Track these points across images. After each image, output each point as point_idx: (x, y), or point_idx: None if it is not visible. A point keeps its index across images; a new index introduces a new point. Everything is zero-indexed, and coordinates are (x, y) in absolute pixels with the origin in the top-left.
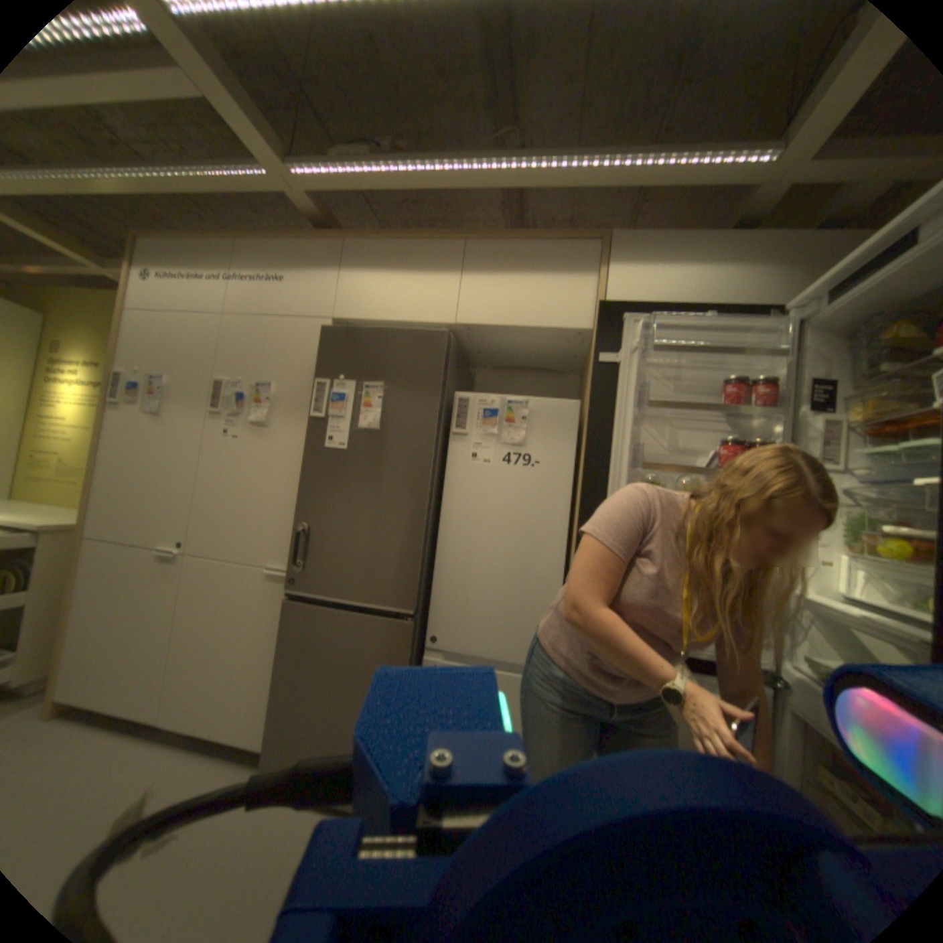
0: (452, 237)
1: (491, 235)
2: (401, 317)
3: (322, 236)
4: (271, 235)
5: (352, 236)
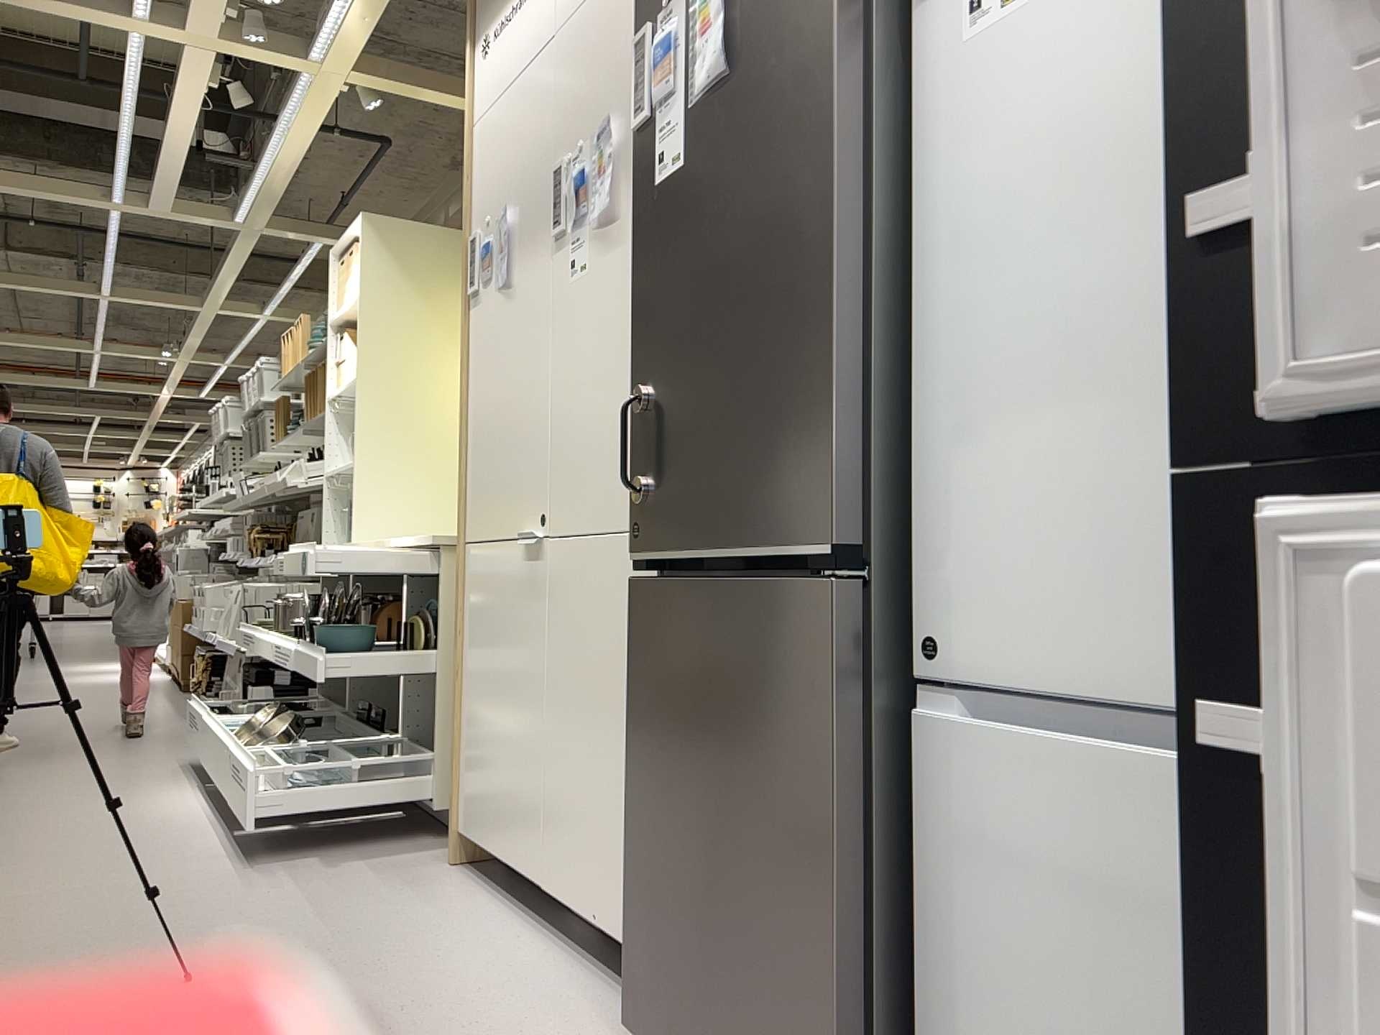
0: None
1: None
2: None
3: None
4: None
5: None
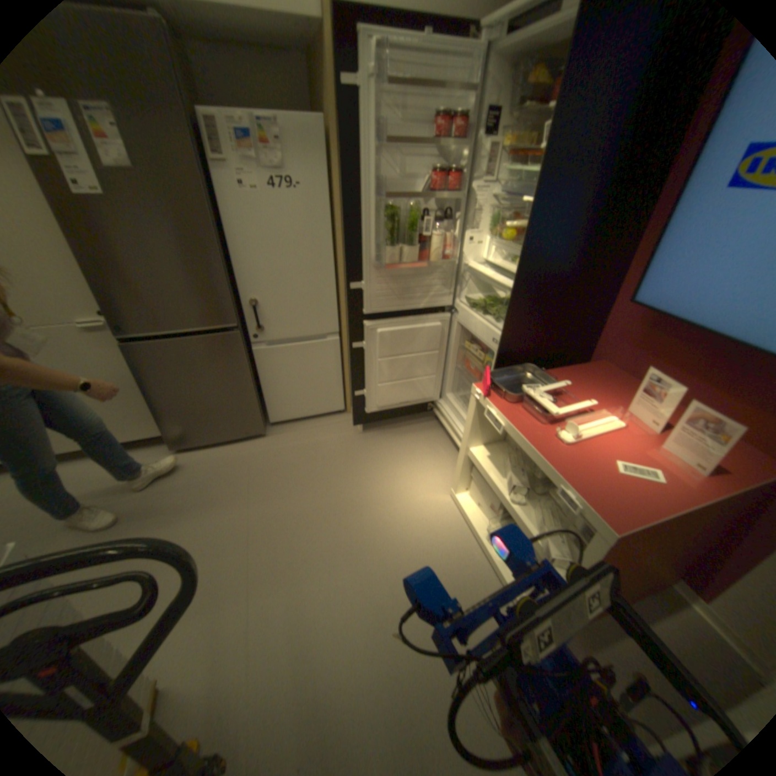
0: None
1: None
2: None
3: None
4: None
5: None
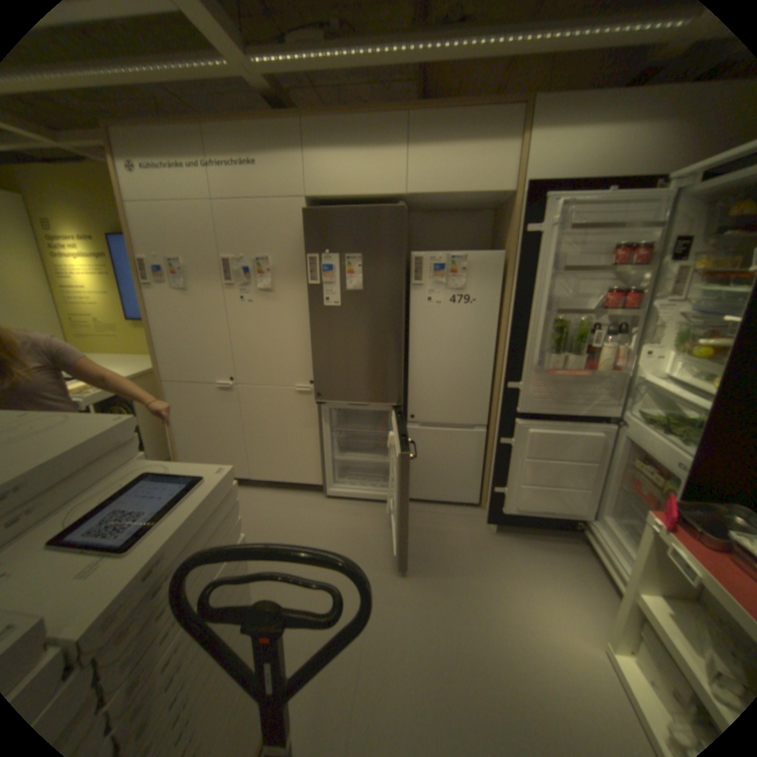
0: (398, 110)
1: (432, 106)
2: (363, 192)
3: (281, 116)
4: (236, 118)
5: (309, 115)
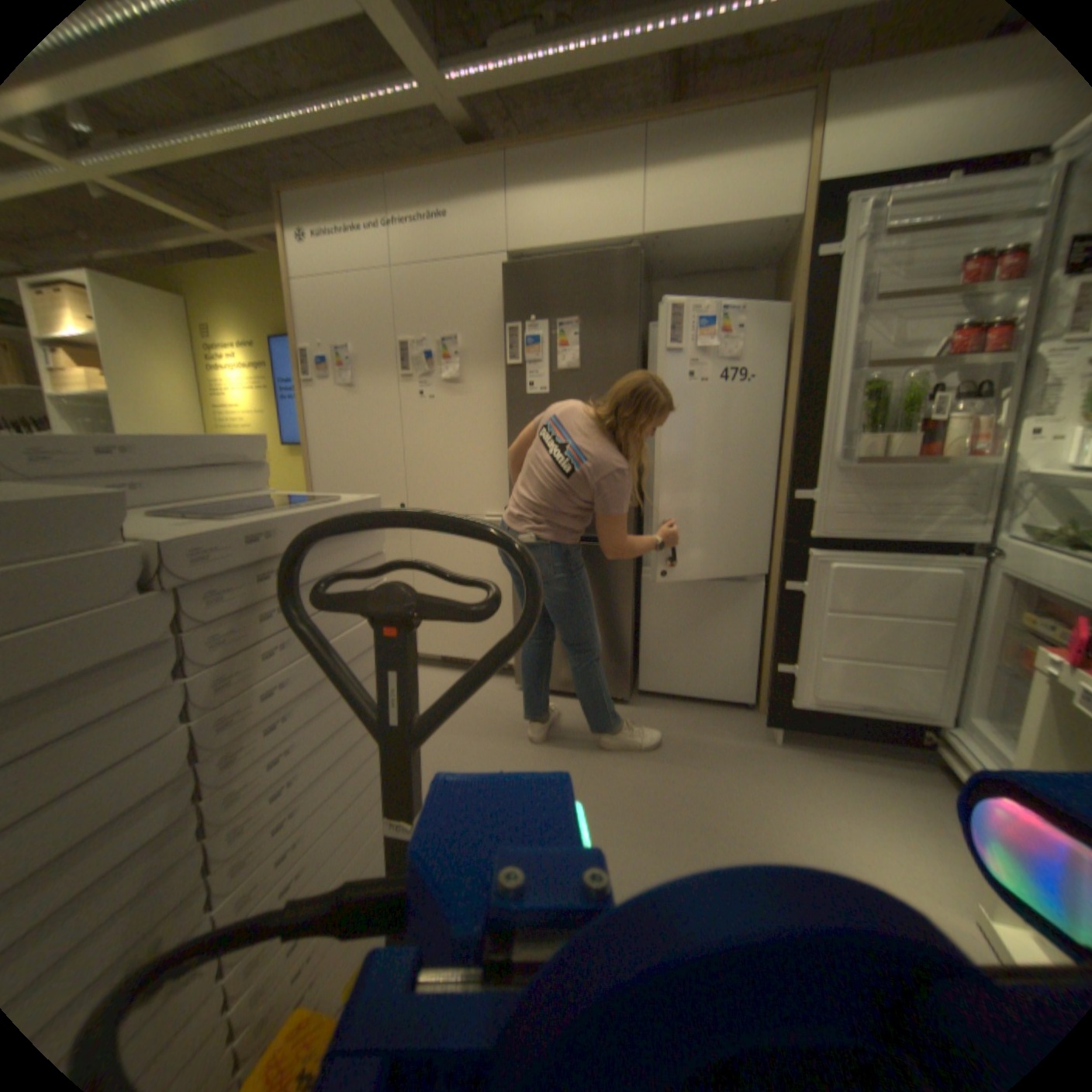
0: (630, 123)
1: (676, 111)
2: (582, 237)
3: (479, 151)
4: (423, 161)
5: (513, 145)
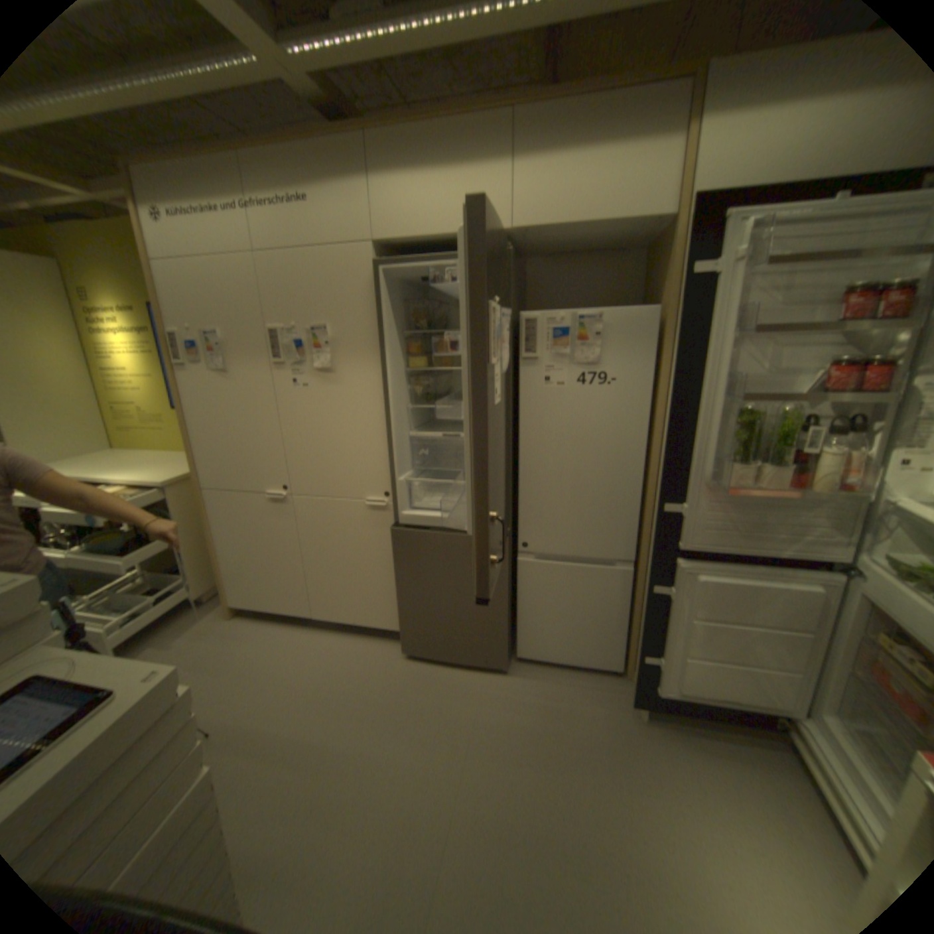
0: (497, 106)
1: (546, 95)
2: (450, 228)
3: (337, 129)
4: (278, 138)
5: (373, 124)
